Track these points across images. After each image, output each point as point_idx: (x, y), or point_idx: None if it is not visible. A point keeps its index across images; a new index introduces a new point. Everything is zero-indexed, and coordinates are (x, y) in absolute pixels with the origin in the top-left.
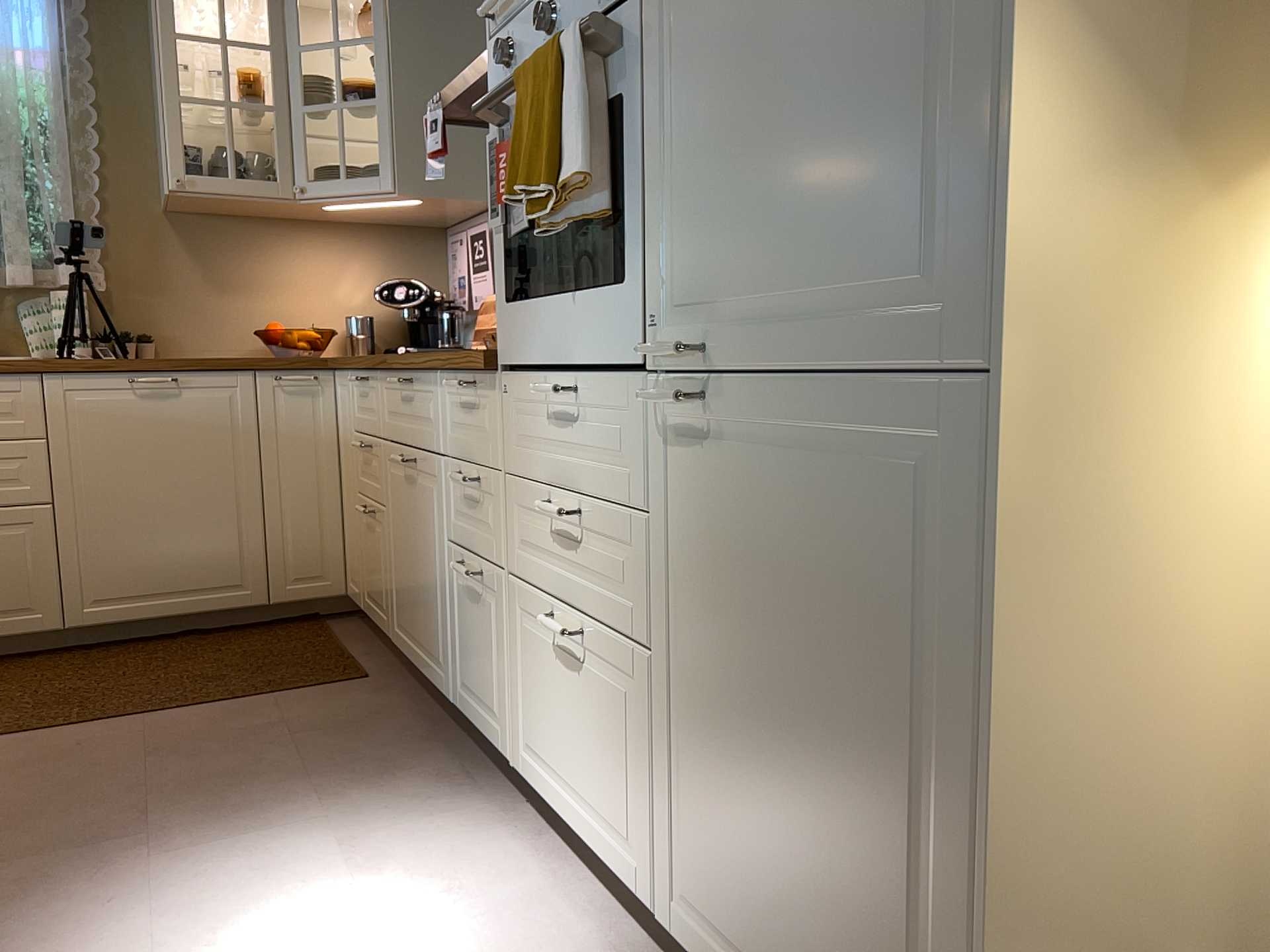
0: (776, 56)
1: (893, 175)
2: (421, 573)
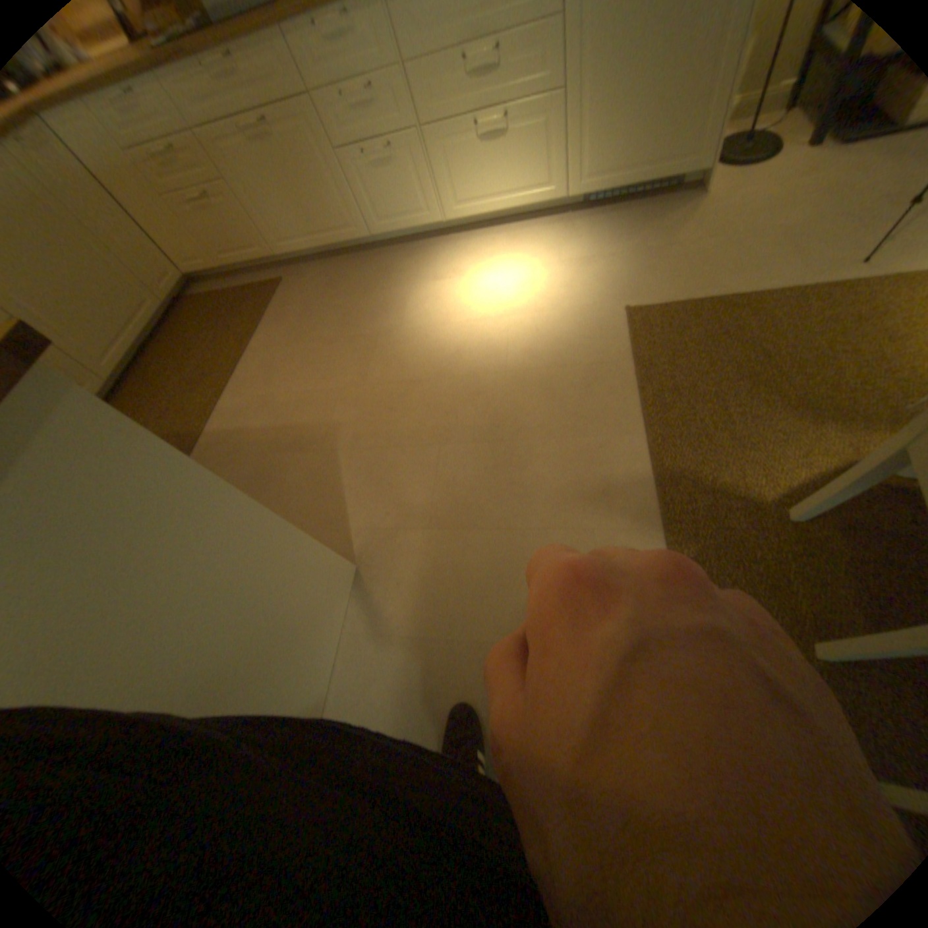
0: None
1: None
2: (300, 189)
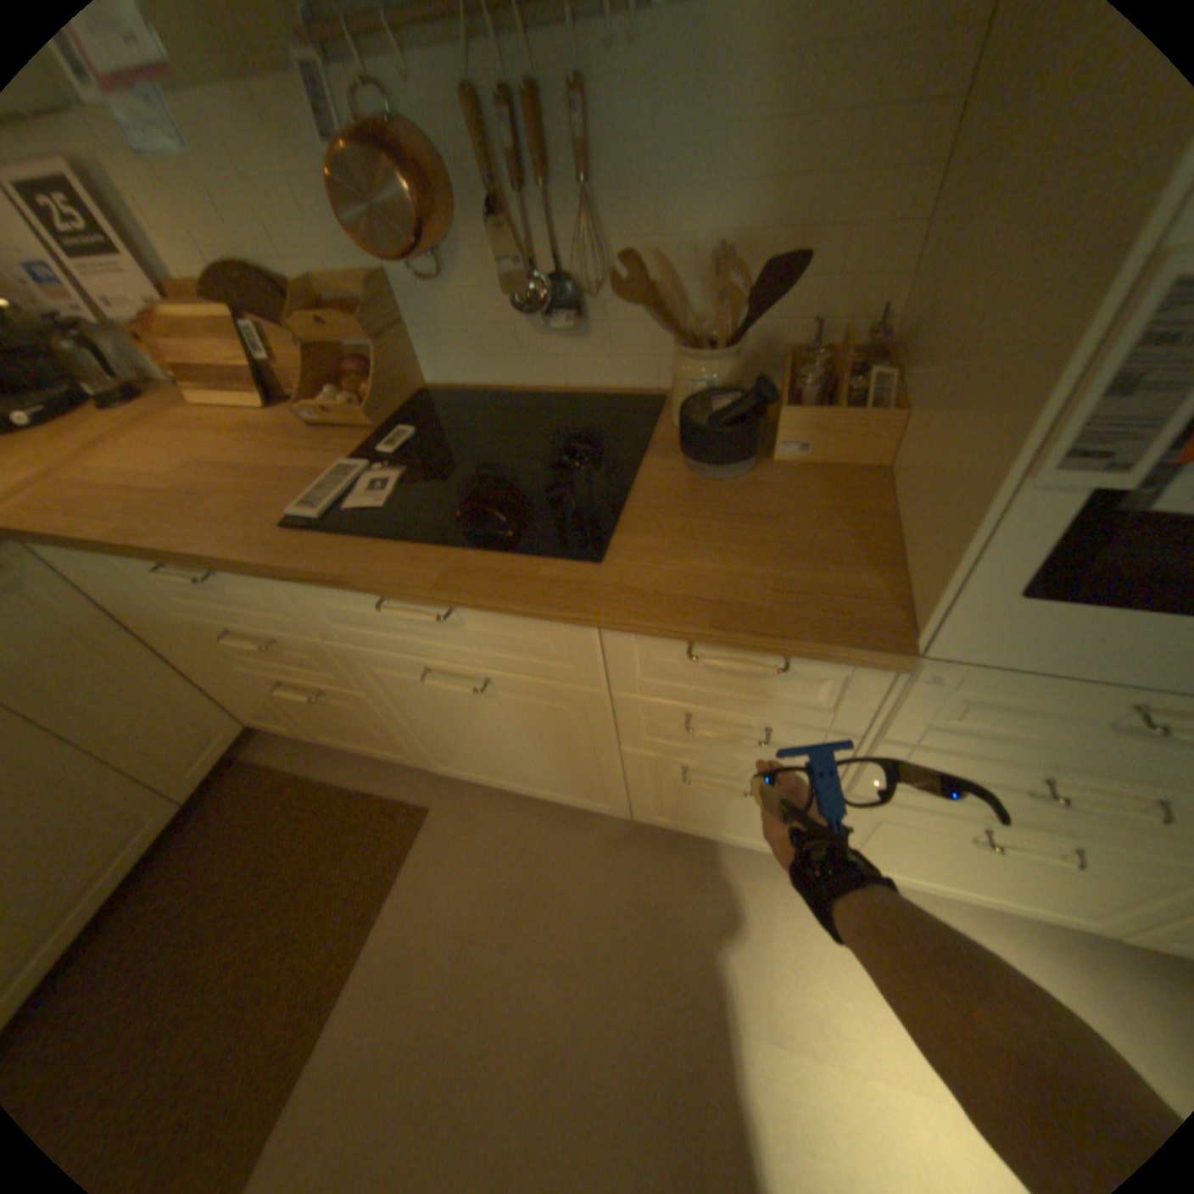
0: None
1: None
2: (519, 751)
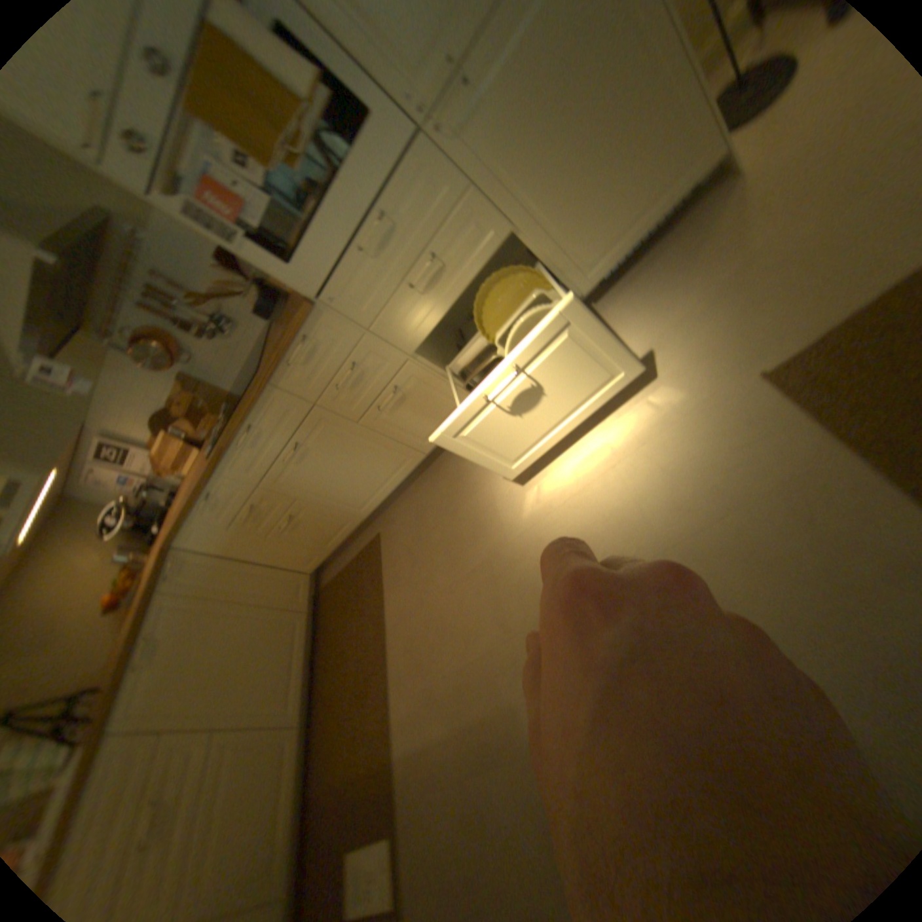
0: None
1: None
2: (354, 465)
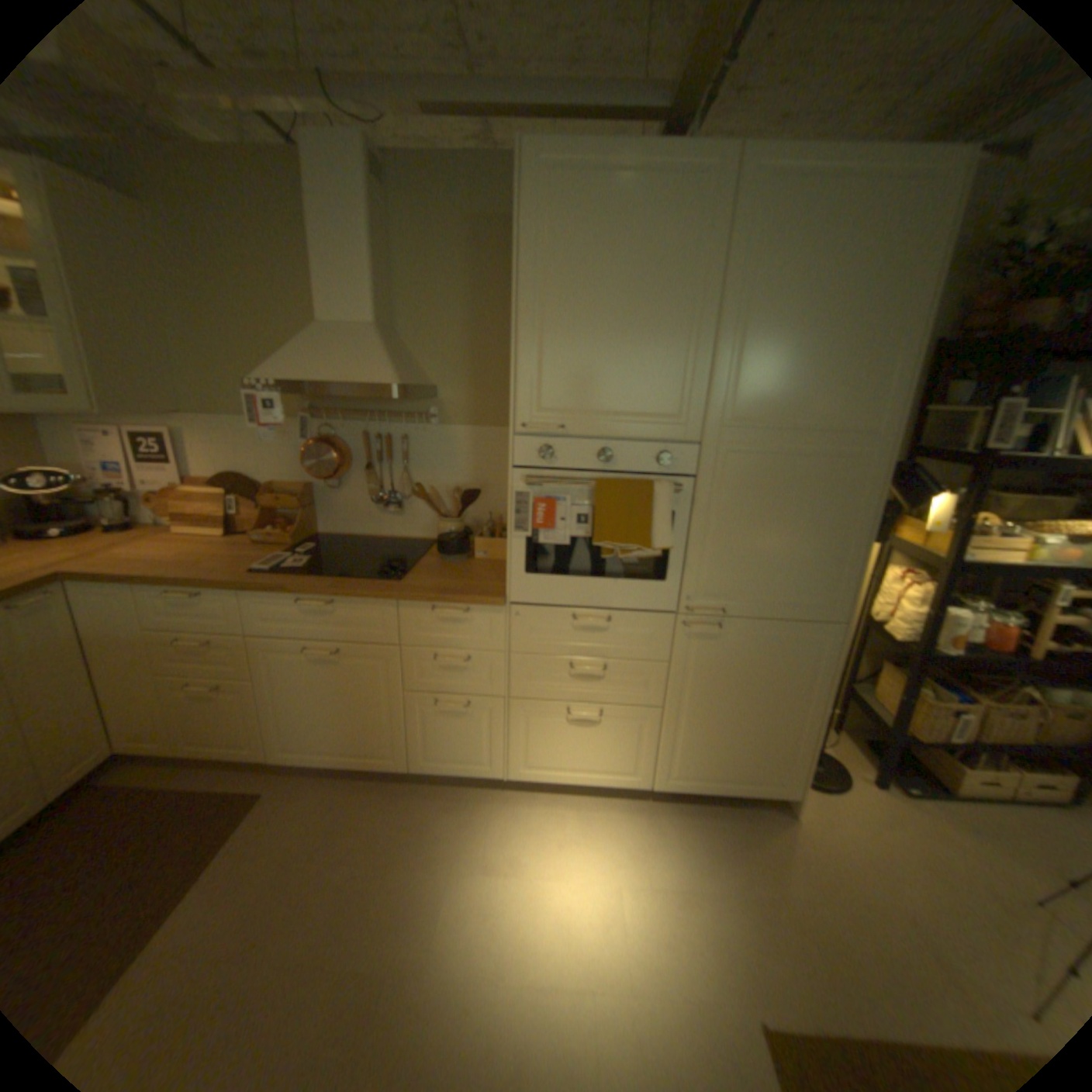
0: (773, 529)
1: (817, 574)
2: (344, 714)
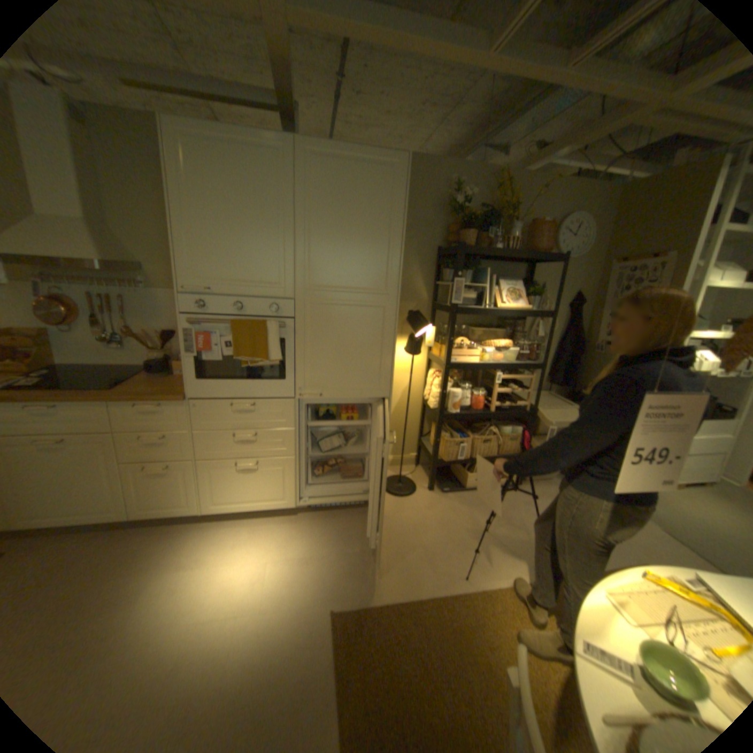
0: (341, 347)
1: (368, 371)
2: (73, 486)
